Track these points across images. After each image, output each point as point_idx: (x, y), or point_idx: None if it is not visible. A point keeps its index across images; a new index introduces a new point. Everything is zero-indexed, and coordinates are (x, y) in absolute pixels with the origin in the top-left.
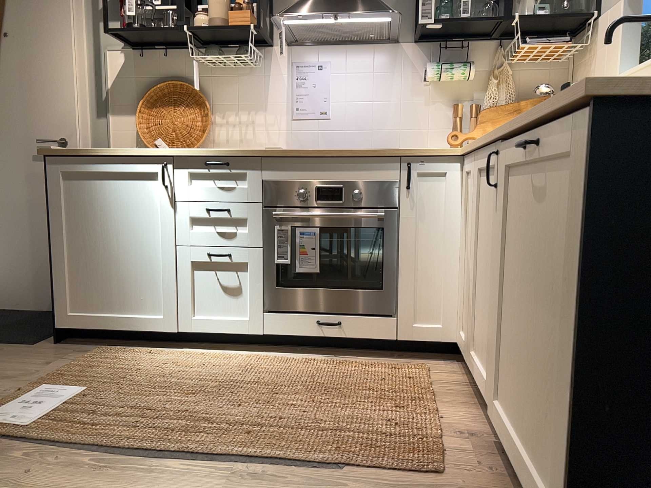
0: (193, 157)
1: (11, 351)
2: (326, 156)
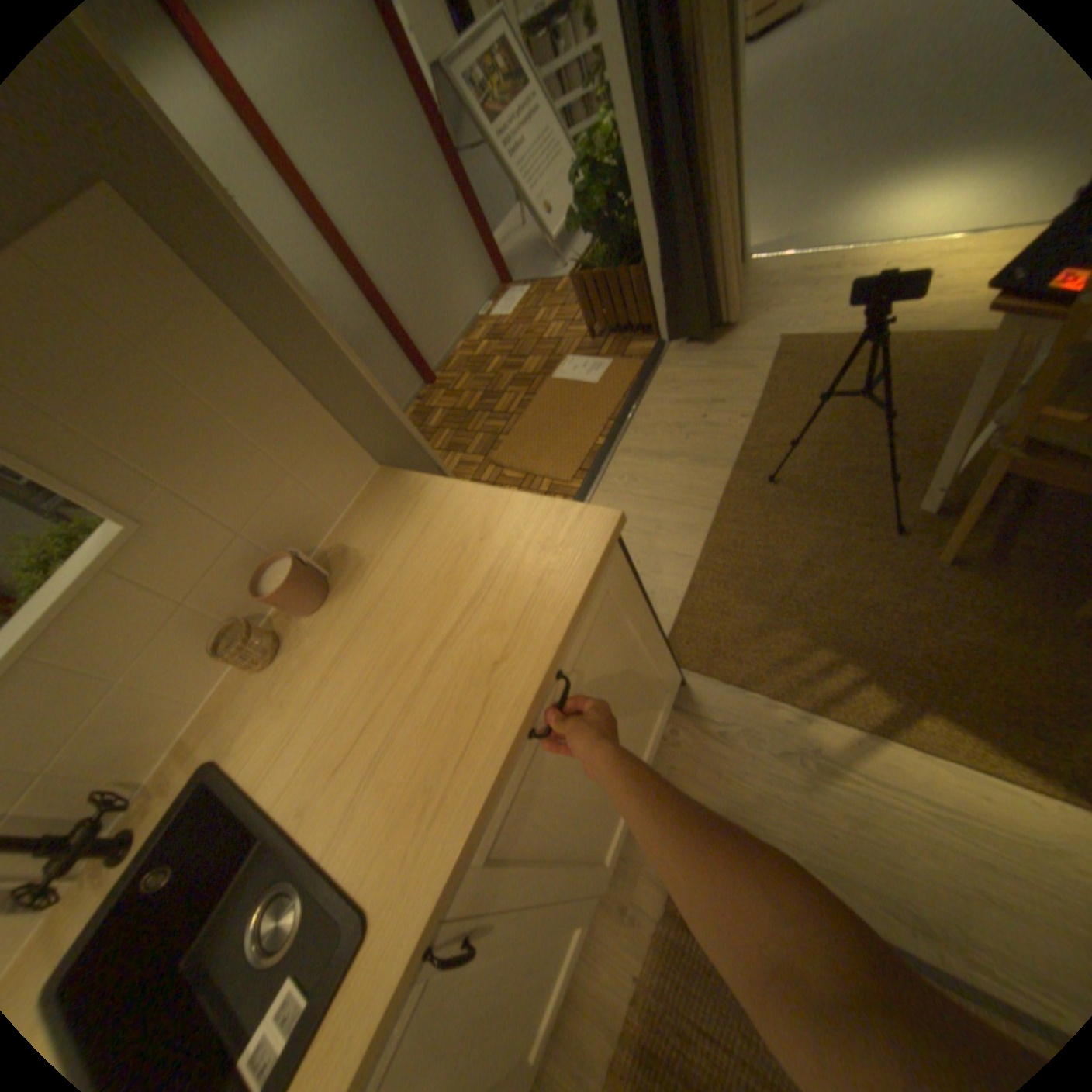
0: None
1: None
2: None
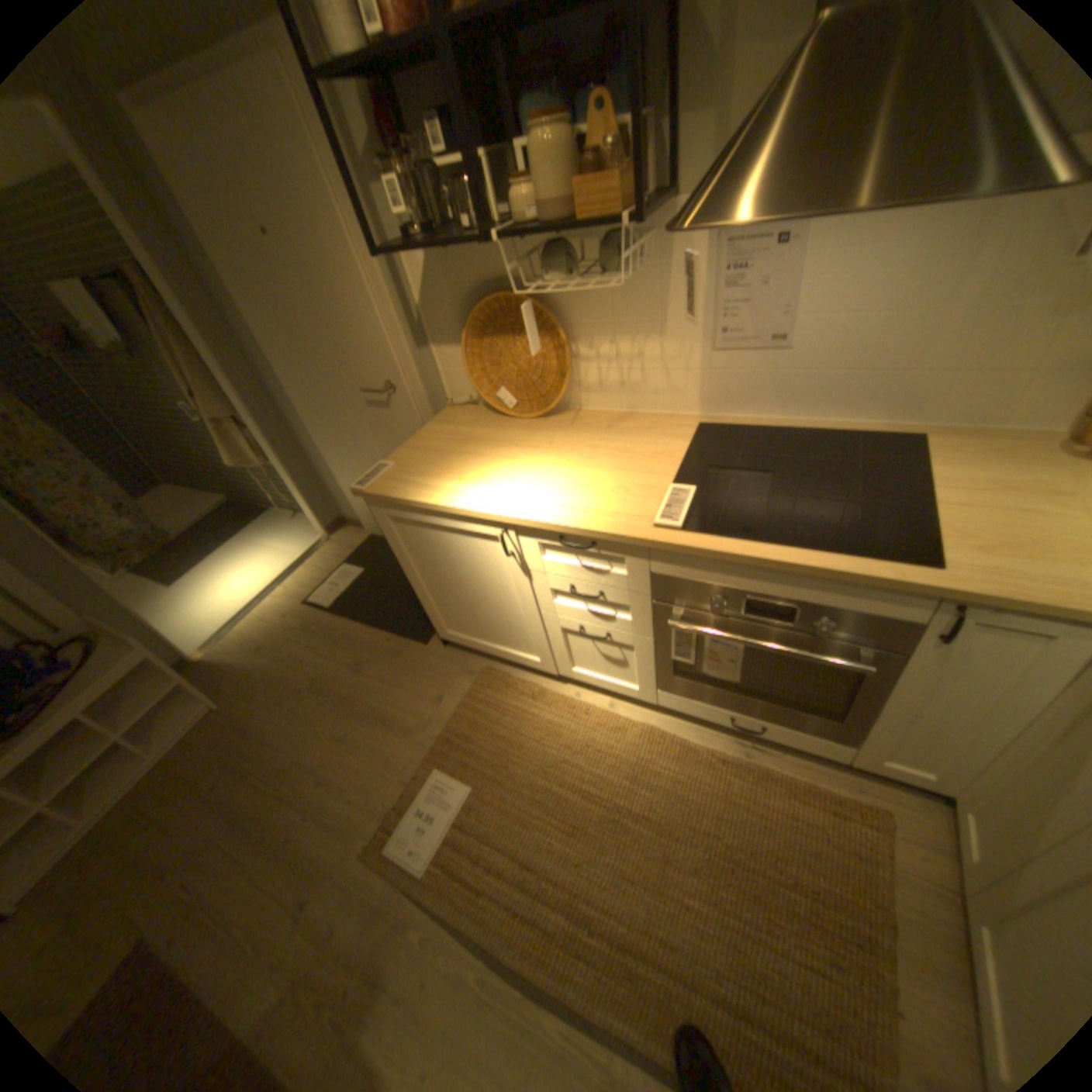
0: (541, 527)
1: (408, 655)
2: (769, 565)
